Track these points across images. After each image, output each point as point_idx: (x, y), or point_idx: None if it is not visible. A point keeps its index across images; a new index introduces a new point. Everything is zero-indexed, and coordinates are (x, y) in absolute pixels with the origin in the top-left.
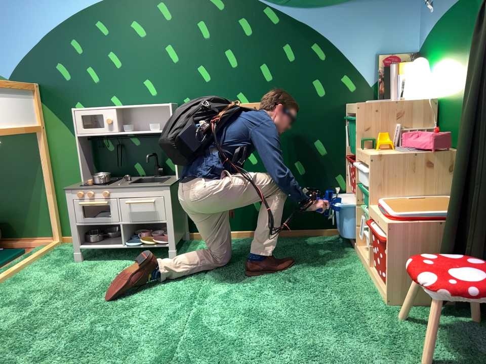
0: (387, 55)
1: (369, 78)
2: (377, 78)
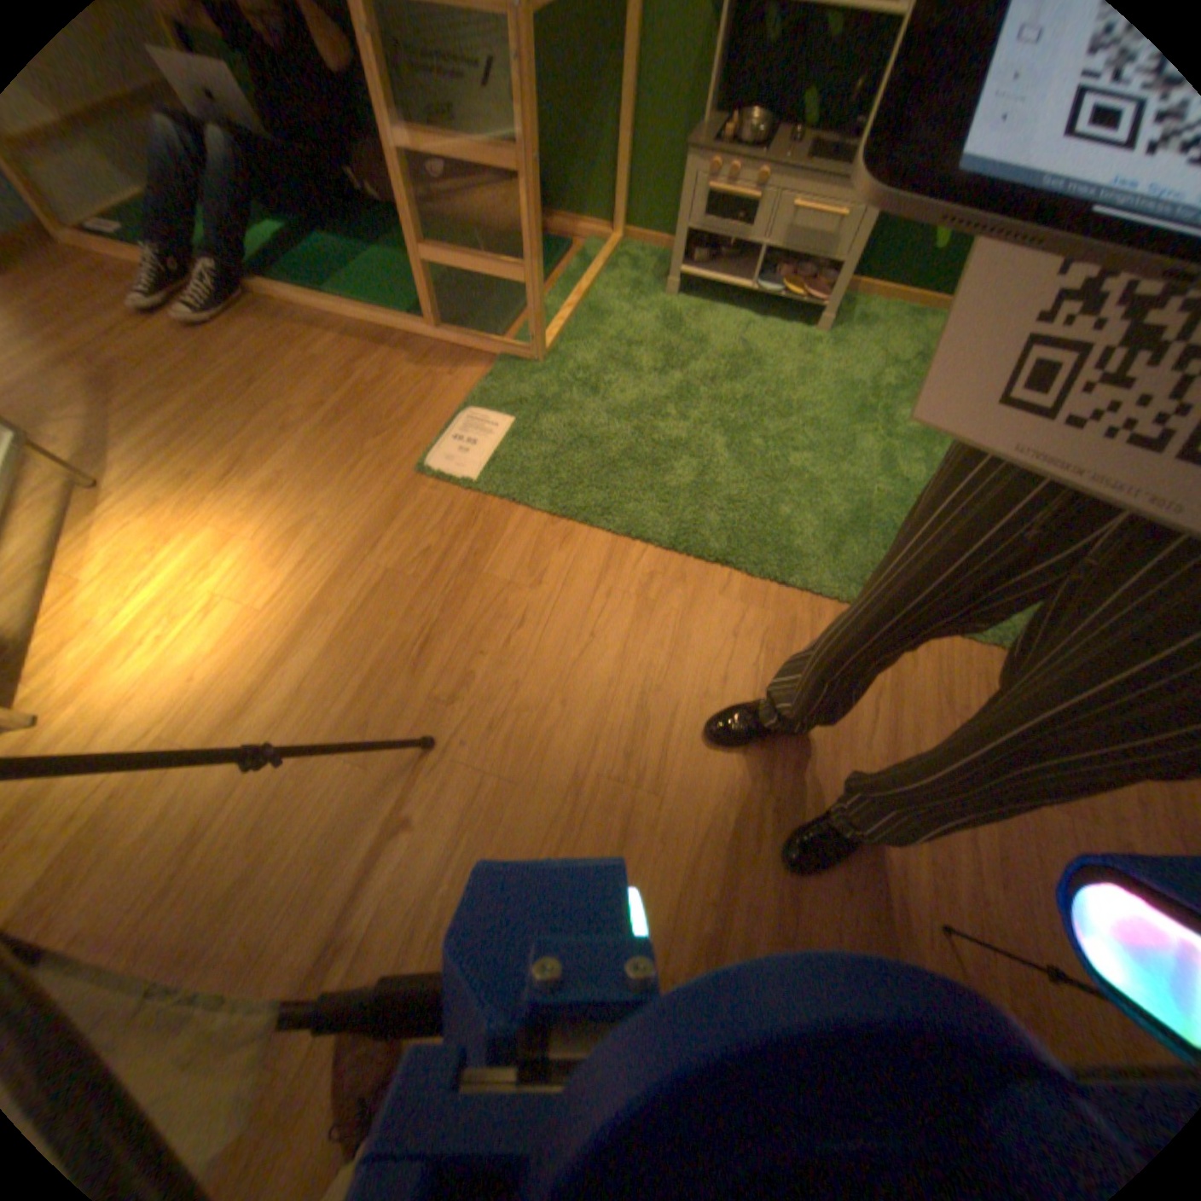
0: None
1: None
2: None
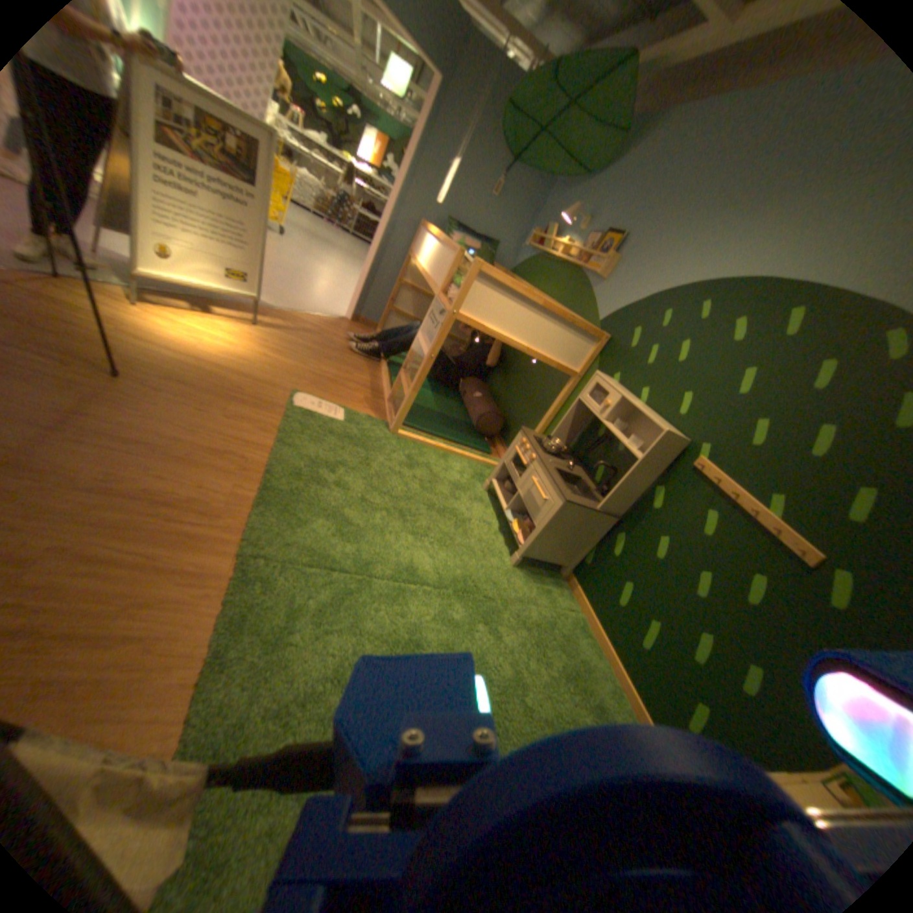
0: None
1: None
2: None
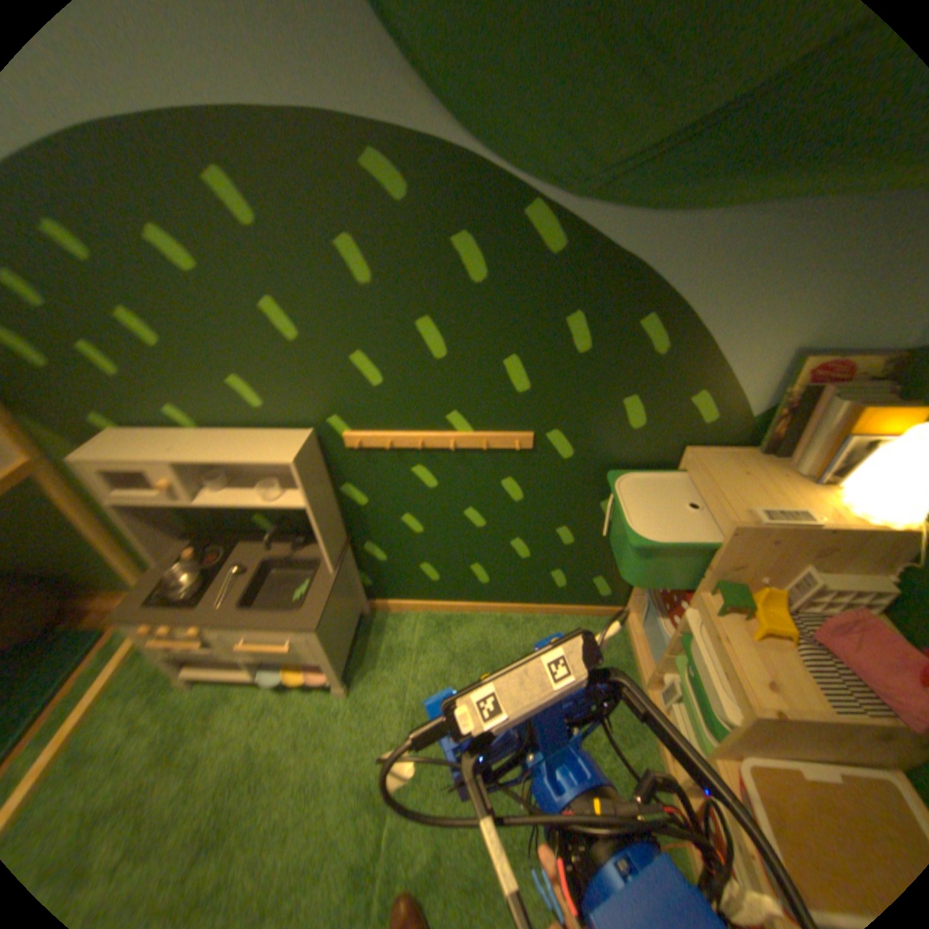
0: (834, 360)
1: (762, 402)
2: (783, 402)
